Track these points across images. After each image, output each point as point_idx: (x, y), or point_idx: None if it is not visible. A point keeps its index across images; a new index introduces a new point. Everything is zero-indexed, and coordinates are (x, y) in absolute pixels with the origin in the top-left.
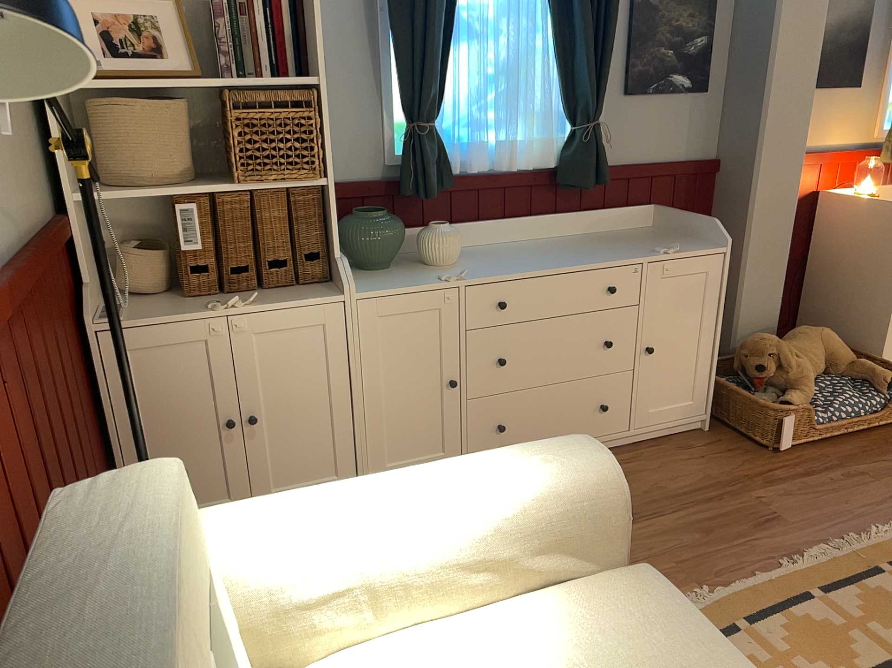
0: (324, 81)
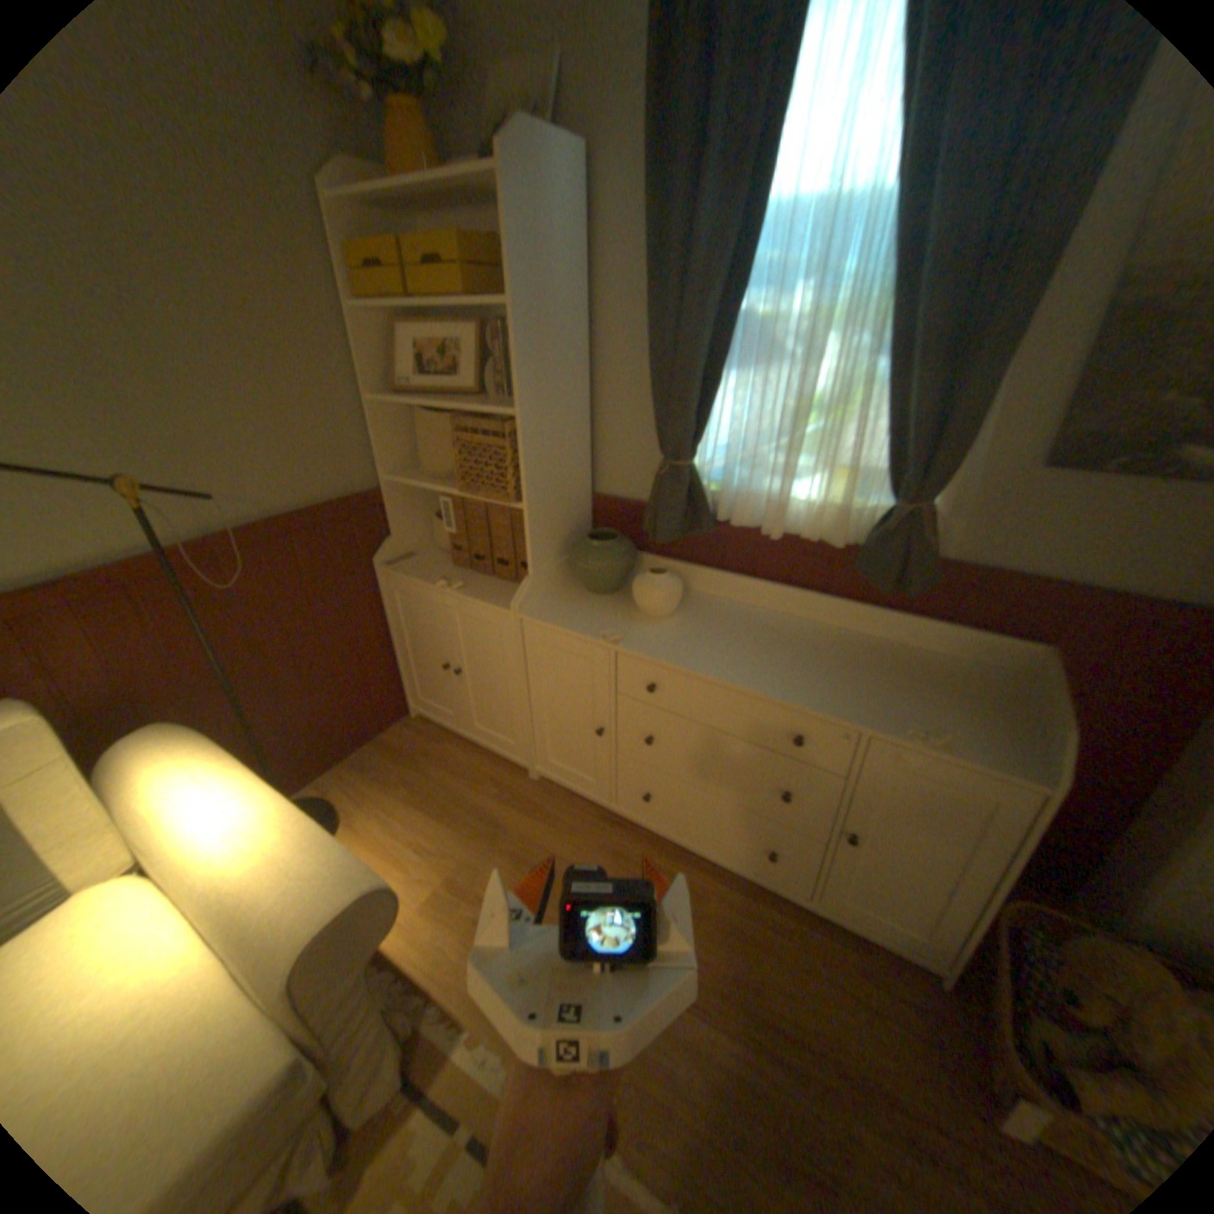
0: (523, 411)
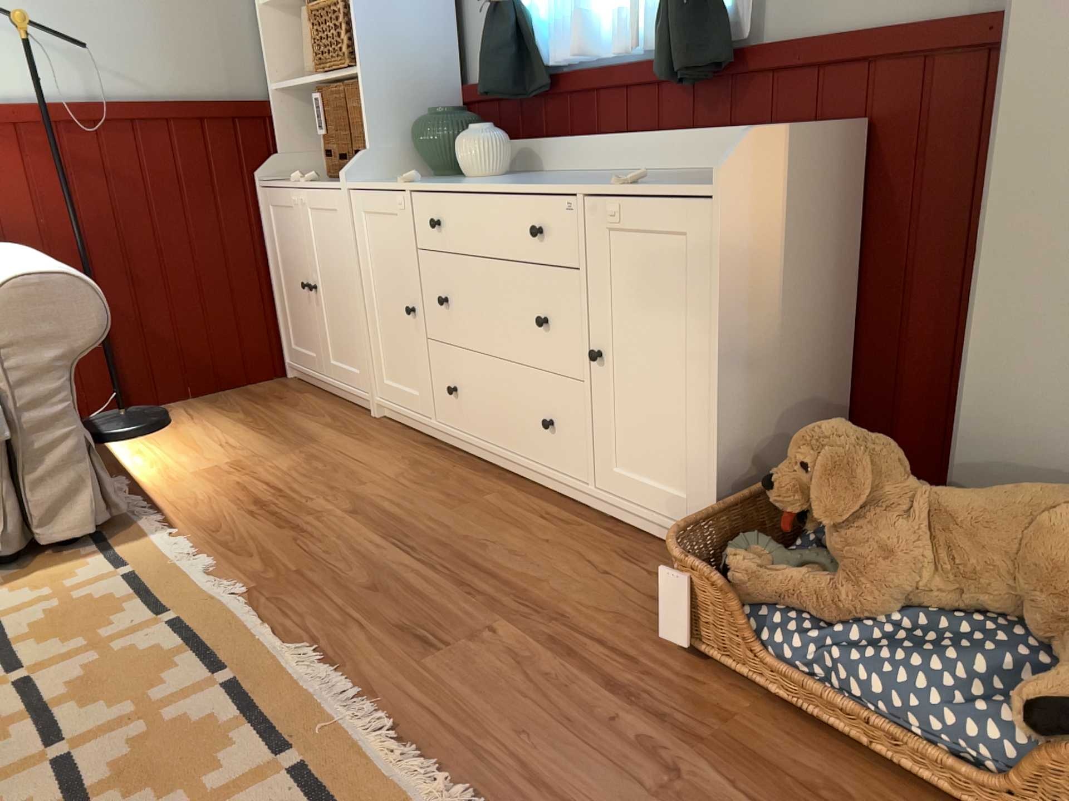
0: None
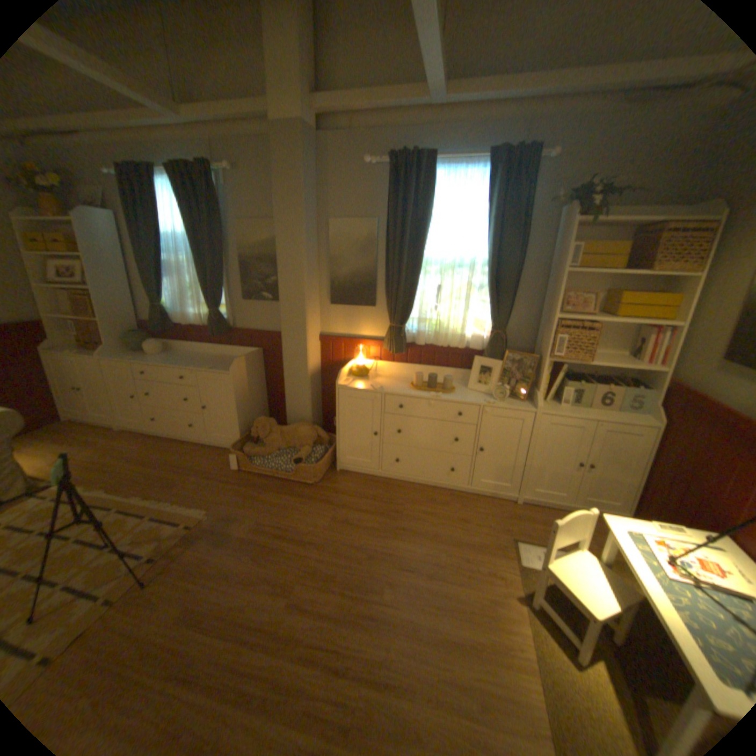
0: (90, 289)
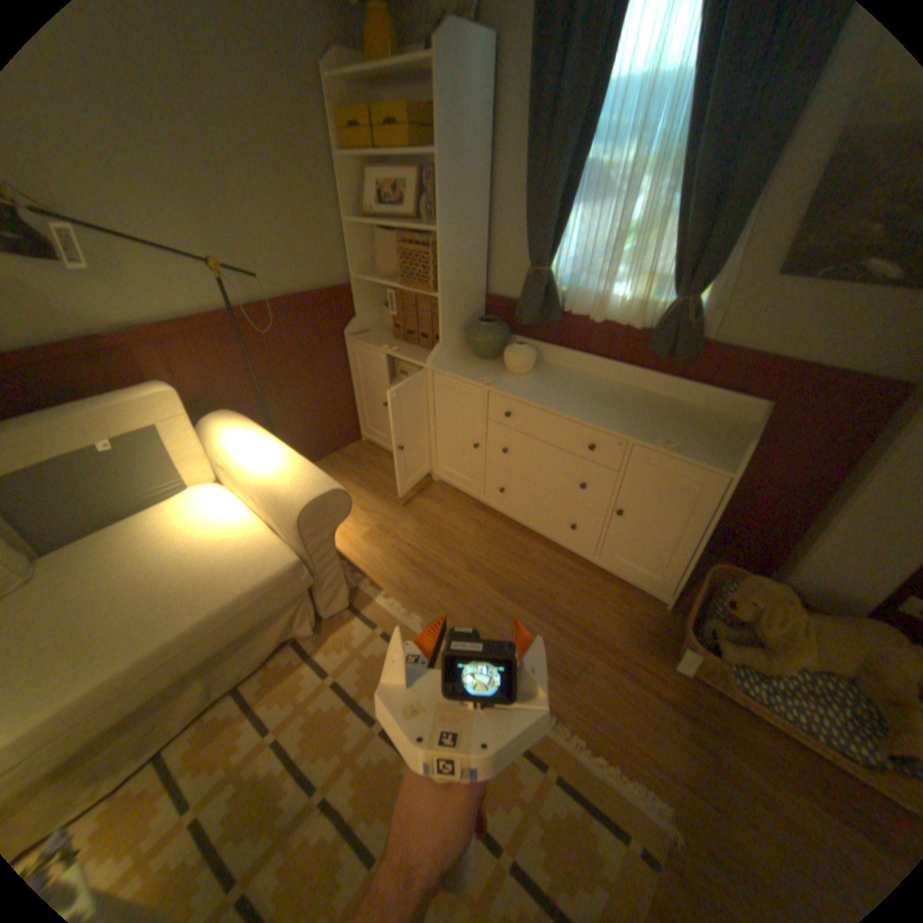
0: (441, 229)
